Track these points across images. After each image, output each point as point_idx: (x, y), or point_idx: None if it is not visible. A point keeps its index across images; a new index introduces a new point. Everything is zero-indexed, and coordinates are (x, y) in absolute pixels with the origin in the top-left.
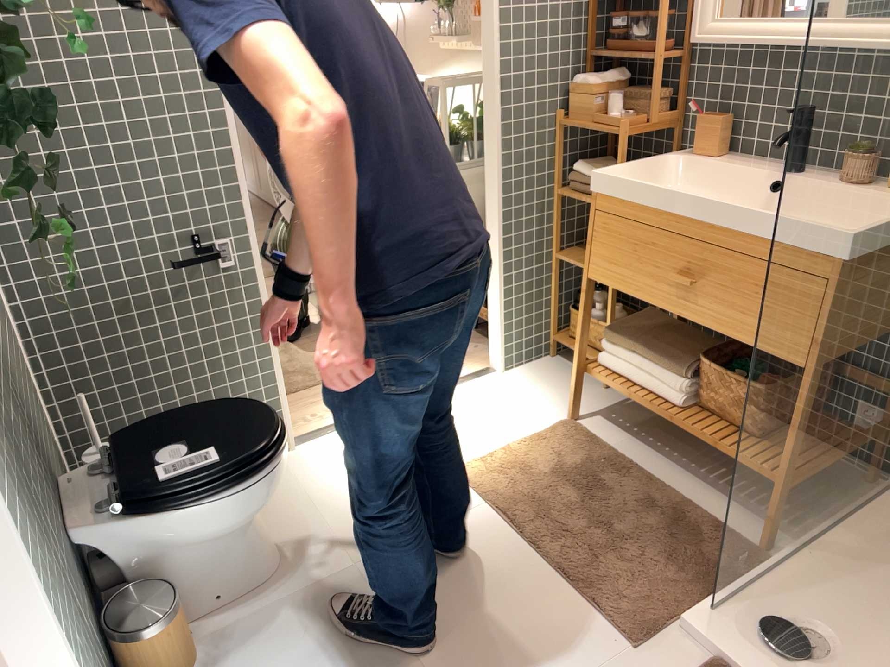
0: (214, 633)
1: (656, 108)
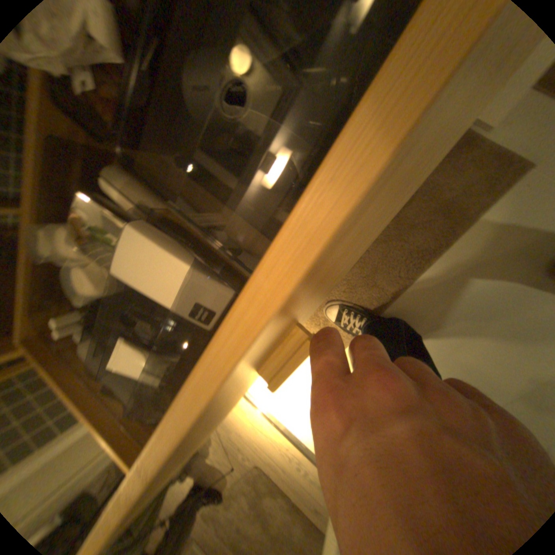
0: None
1: None
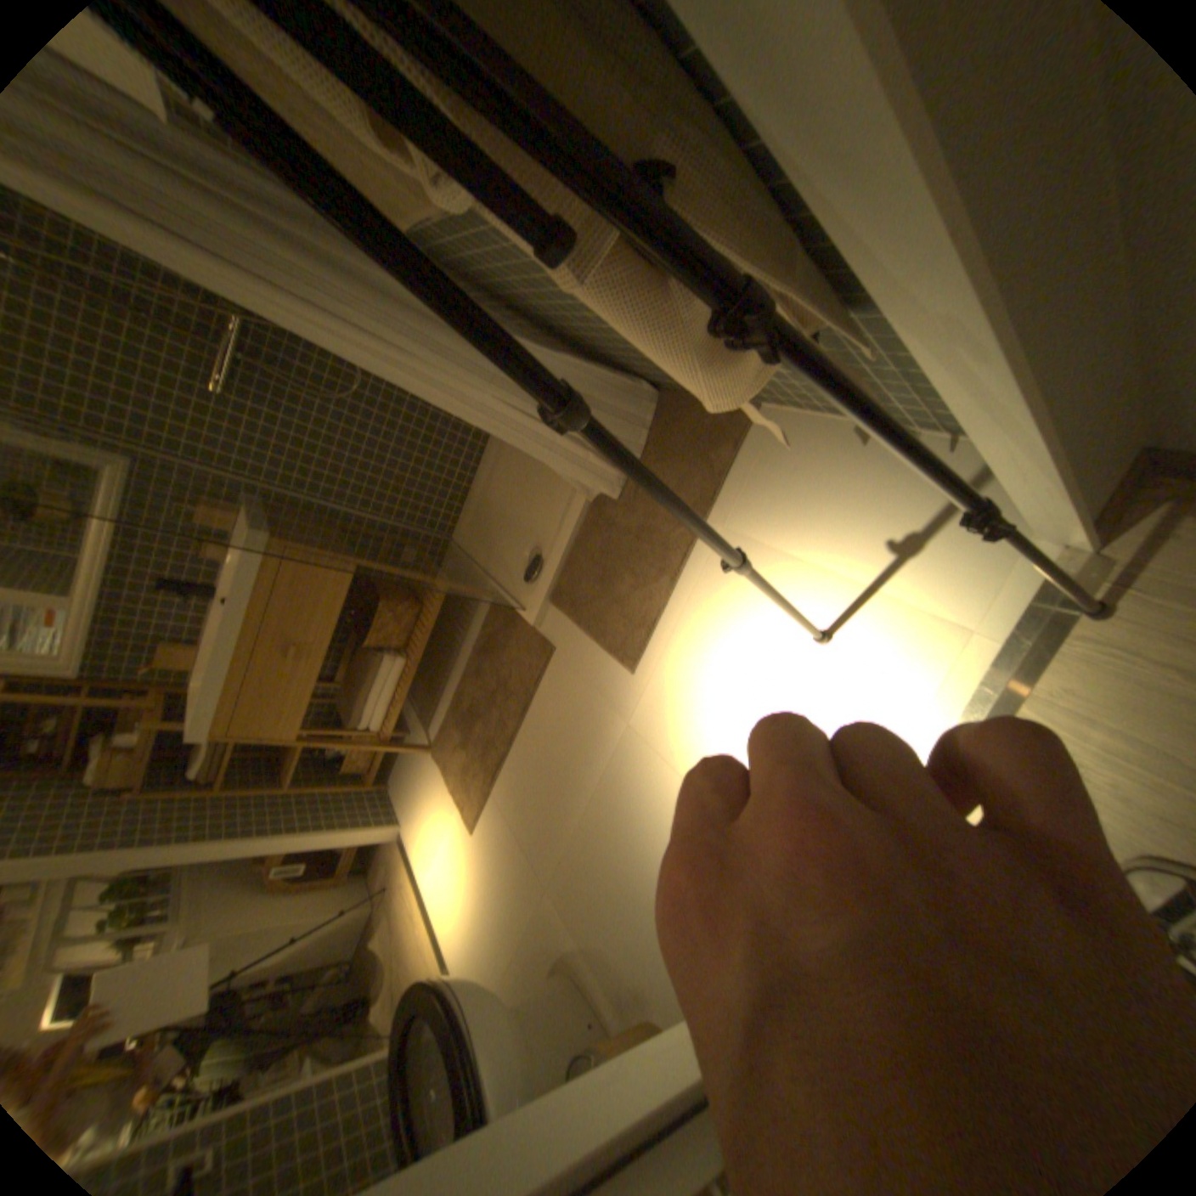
0: (619, 1015)
1: (136, 710)
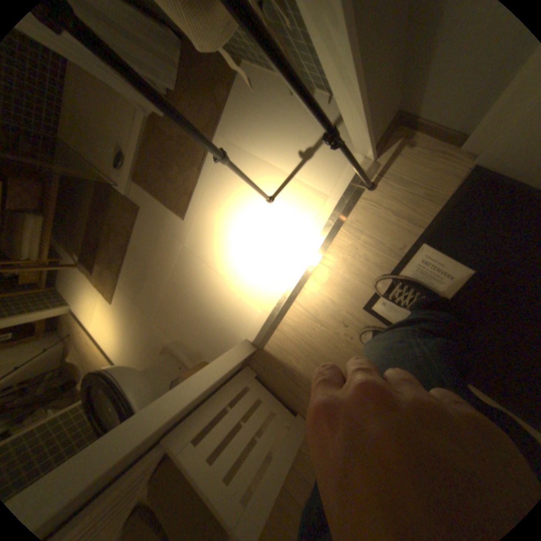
0: (191, 361)
1: None
